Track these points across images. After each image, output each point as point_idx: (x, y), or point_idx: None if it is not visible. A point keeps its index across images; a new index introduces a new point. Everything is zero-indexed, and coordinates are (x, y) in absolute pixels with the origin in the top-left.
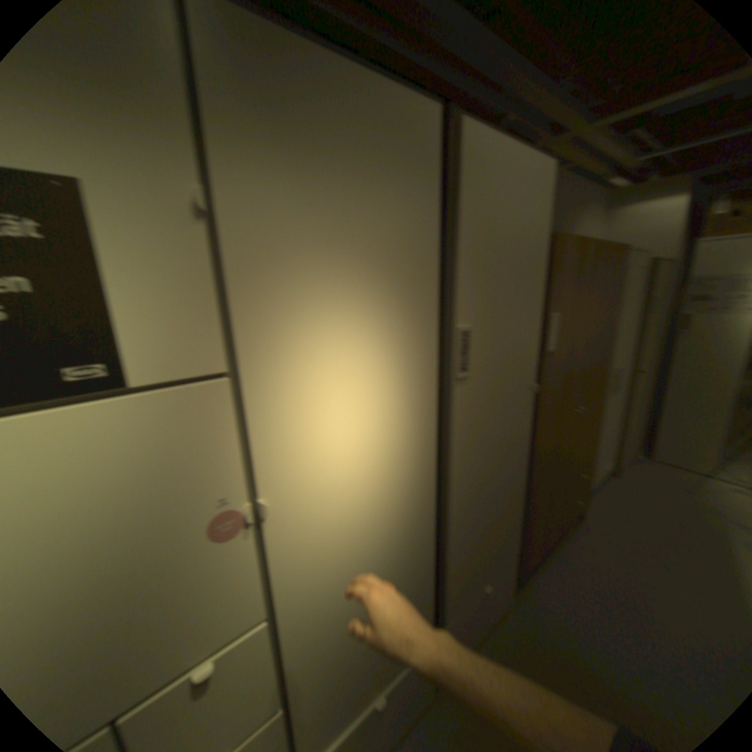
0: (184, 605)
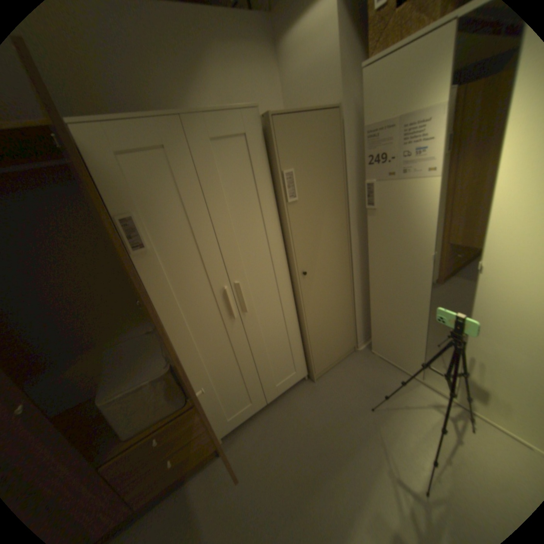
0: None
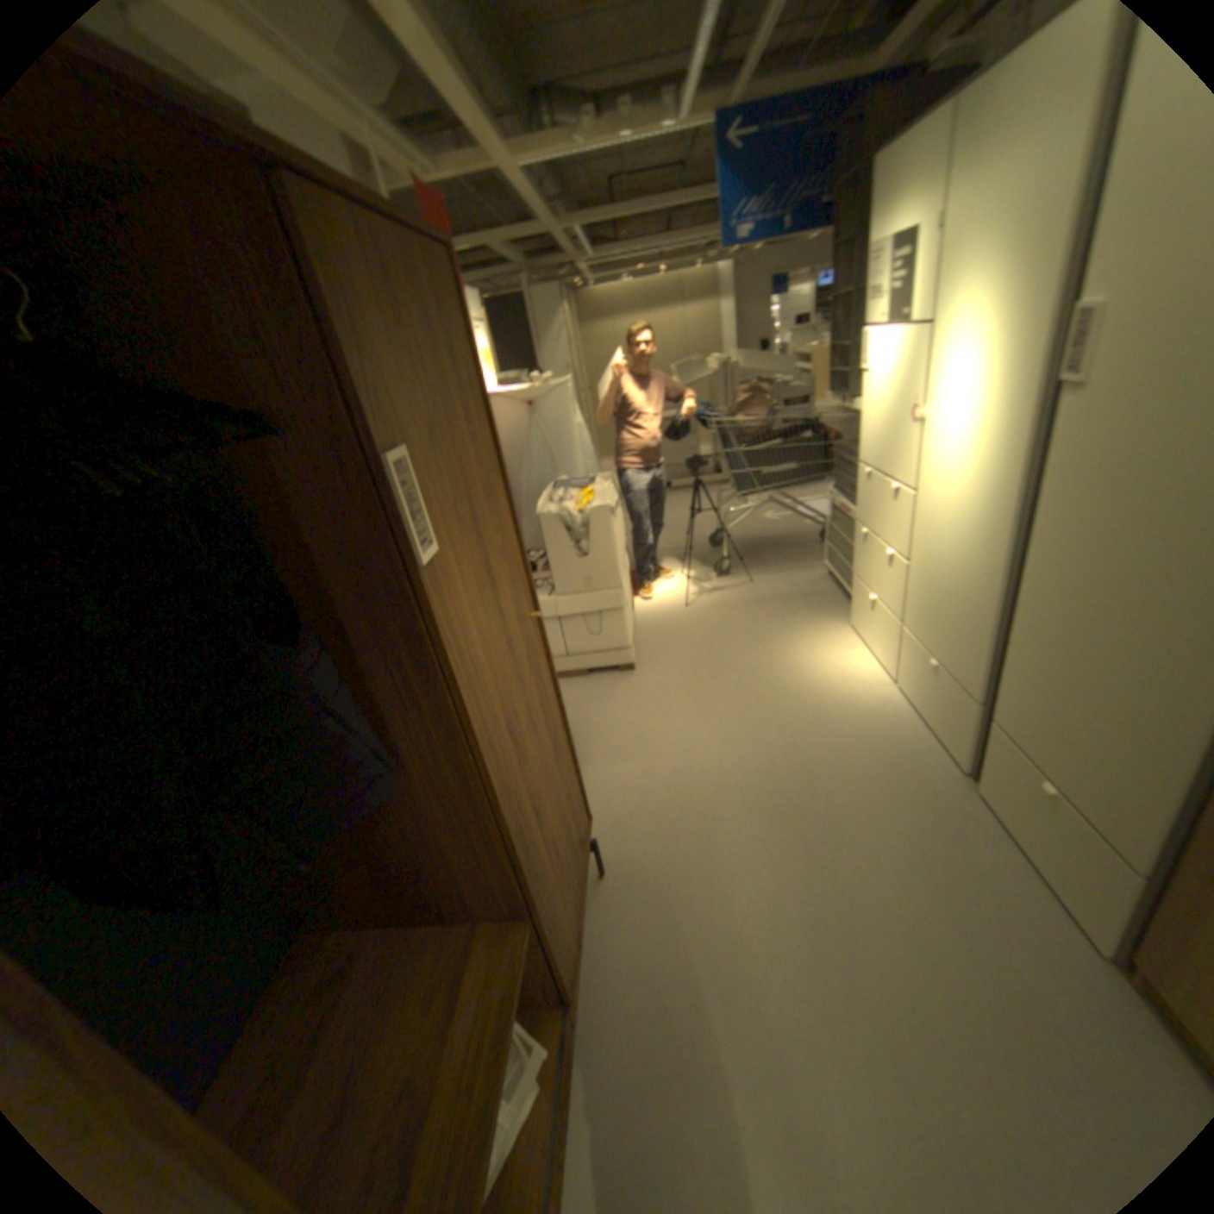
0: (901, 442)
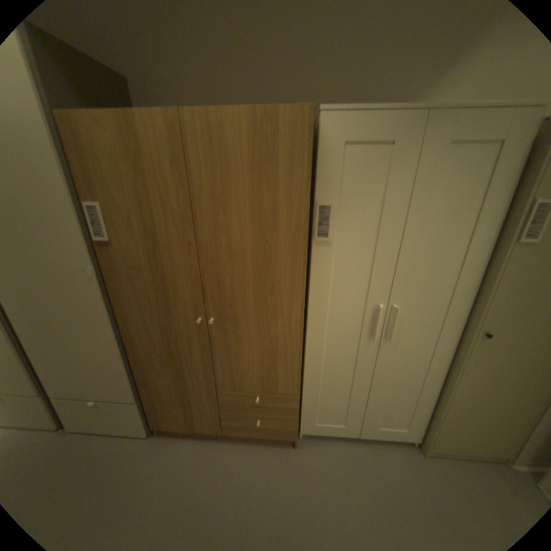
0: None
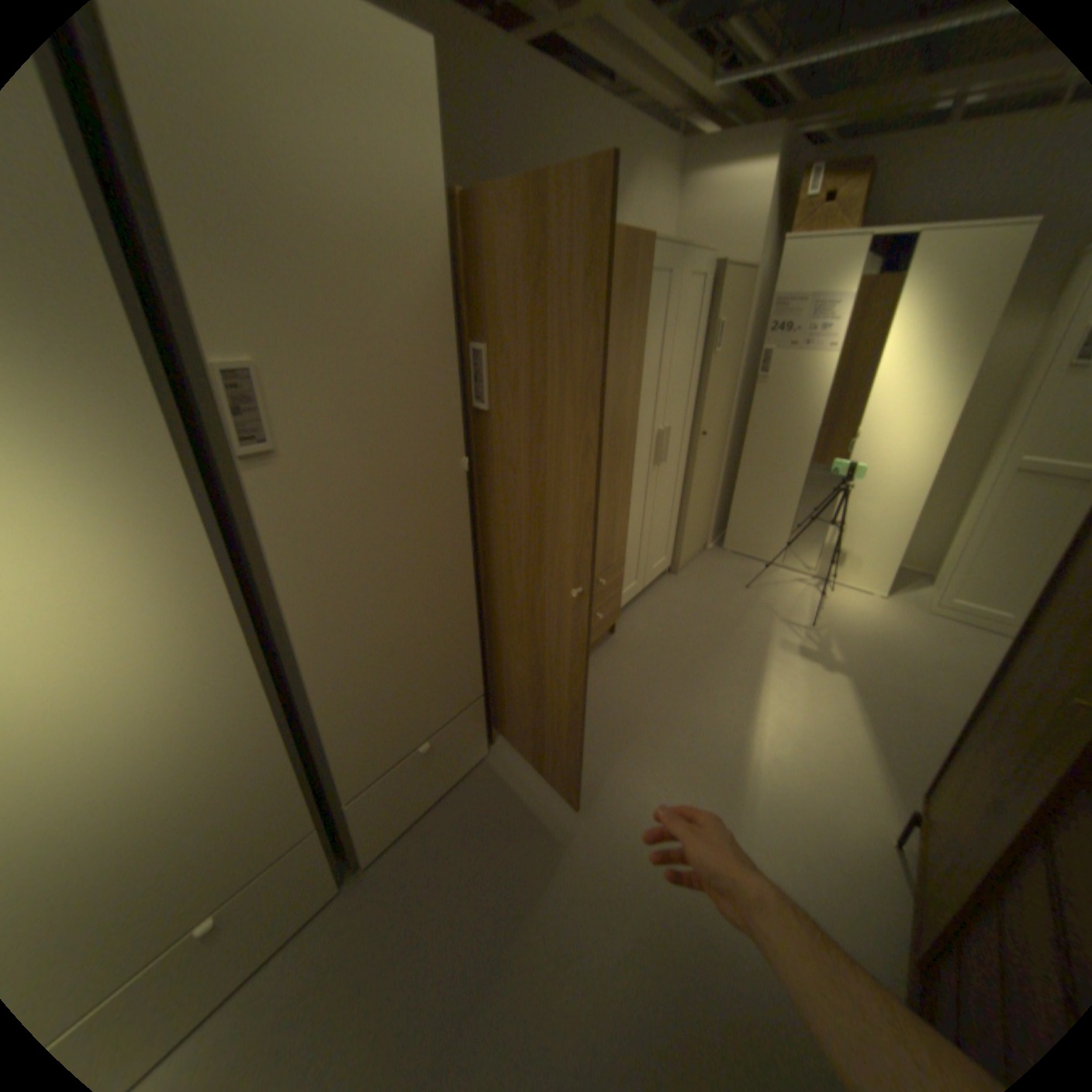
0: None
